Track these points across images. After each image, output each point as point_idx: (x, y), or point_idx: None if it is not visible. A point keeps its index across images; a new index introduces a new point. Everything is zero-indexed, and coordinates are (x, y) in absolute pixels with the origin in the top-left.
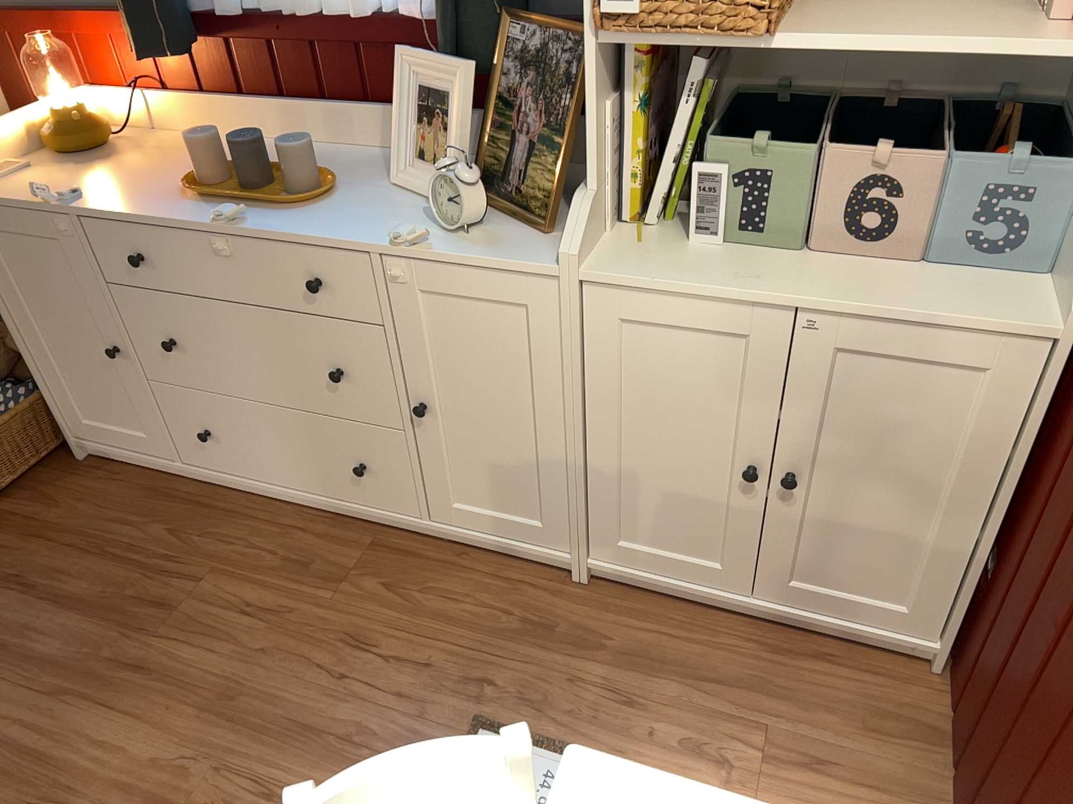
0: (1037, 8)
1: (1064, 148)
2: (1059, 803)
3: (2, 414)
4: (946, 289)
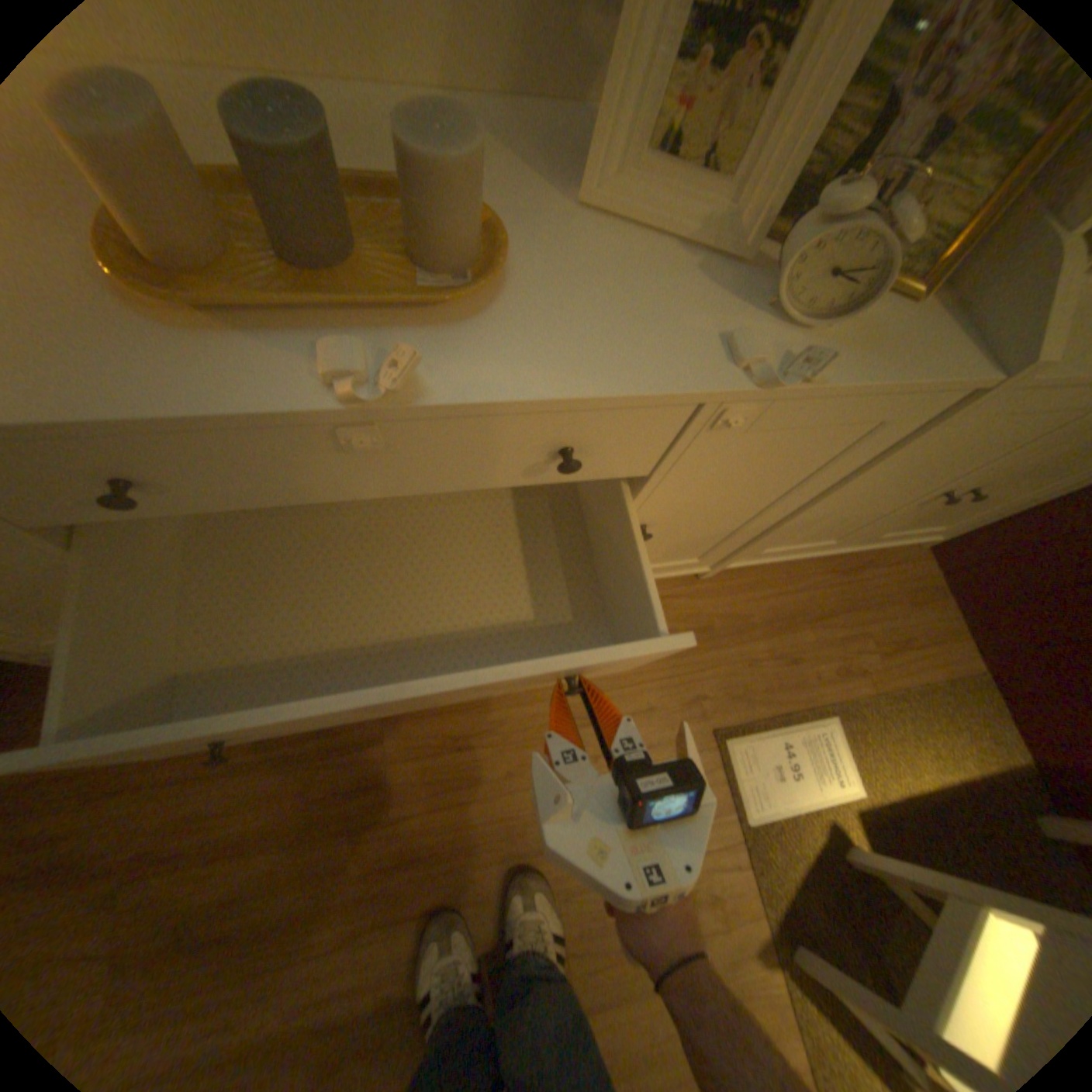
0: None
1: None
2: None
3: None
4: None
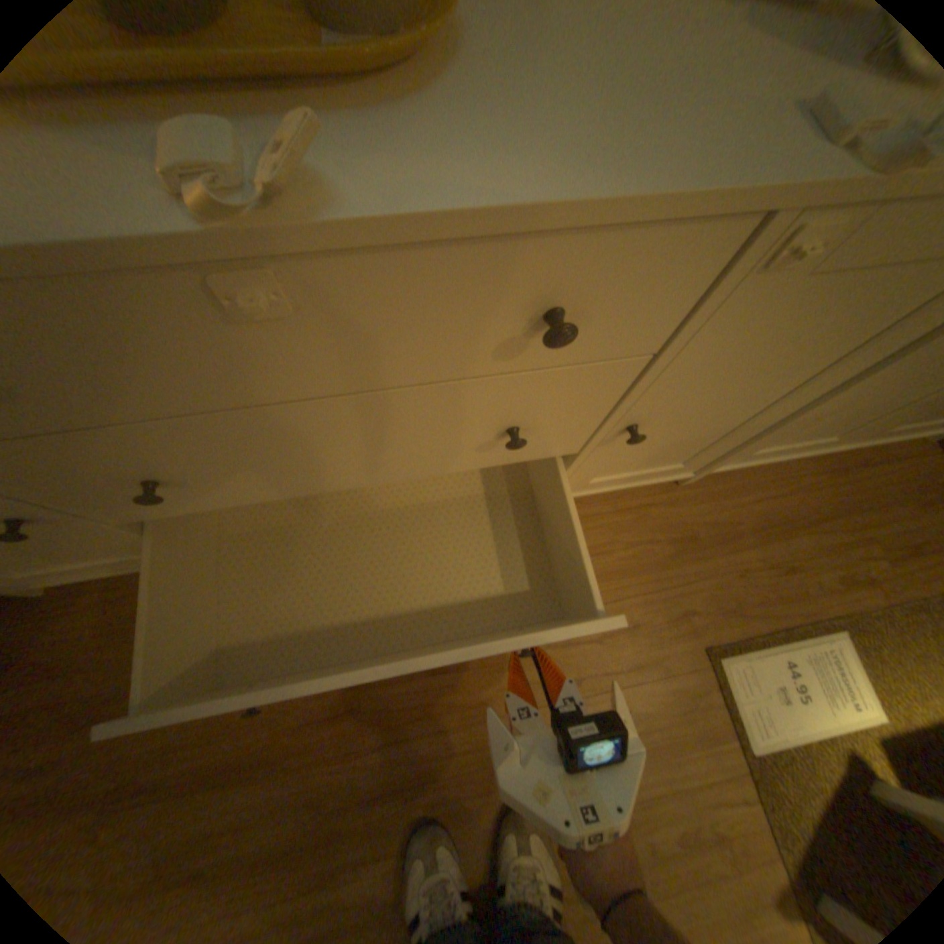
0: None
1: None
2: None
3: None
4: None
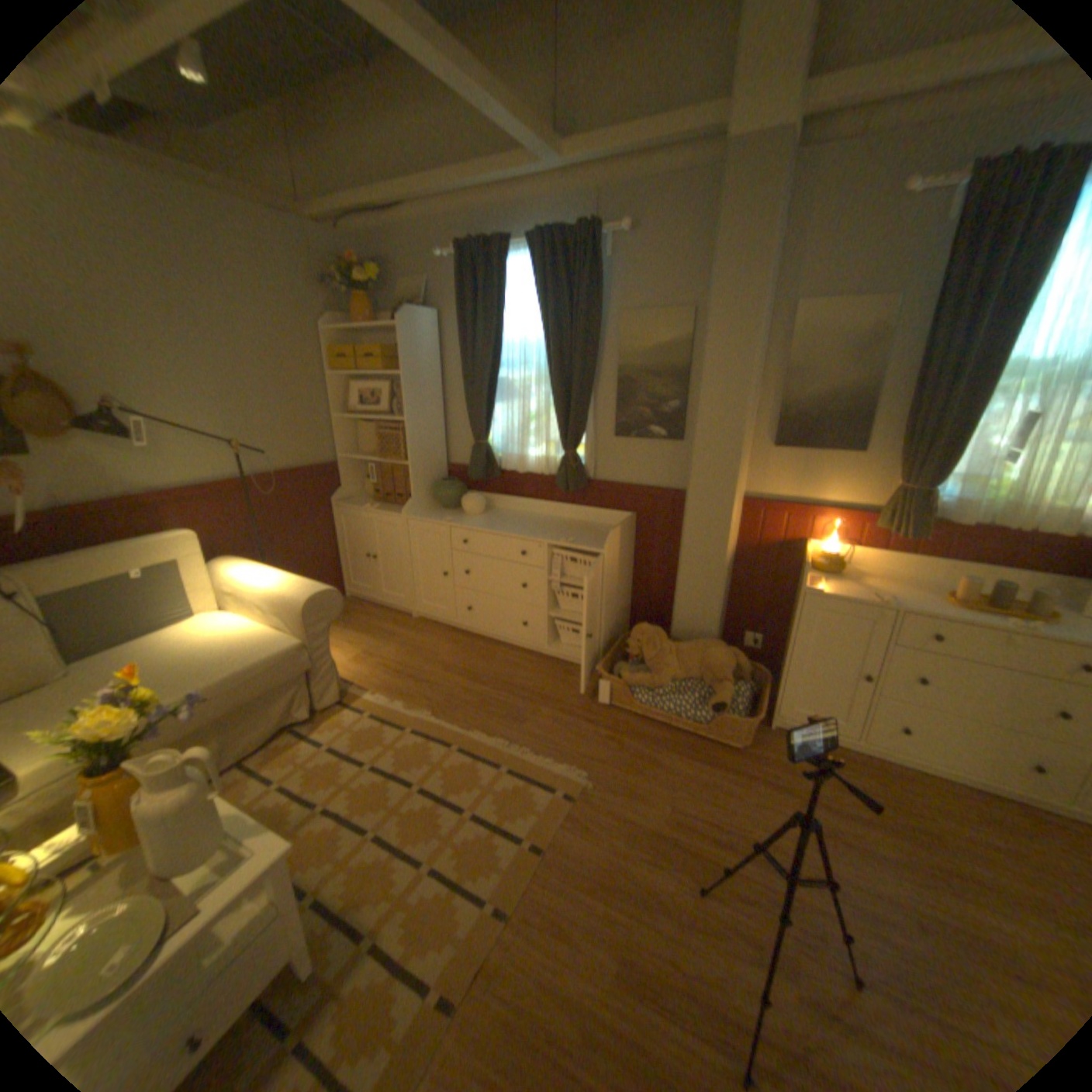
0: None
1: None
2: None
3: (742, 697)
4: None
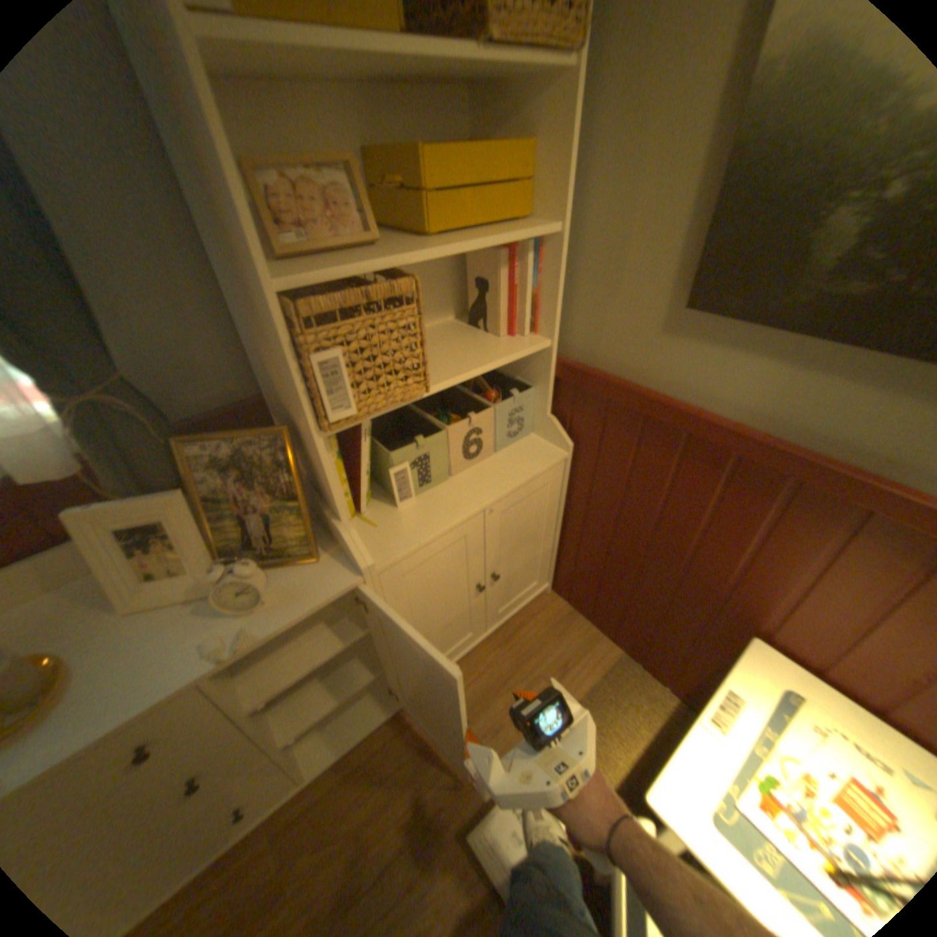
0: (470, 324)
1: (511, 379)
2: (704, 614)
3: None
4: (518, 459)
